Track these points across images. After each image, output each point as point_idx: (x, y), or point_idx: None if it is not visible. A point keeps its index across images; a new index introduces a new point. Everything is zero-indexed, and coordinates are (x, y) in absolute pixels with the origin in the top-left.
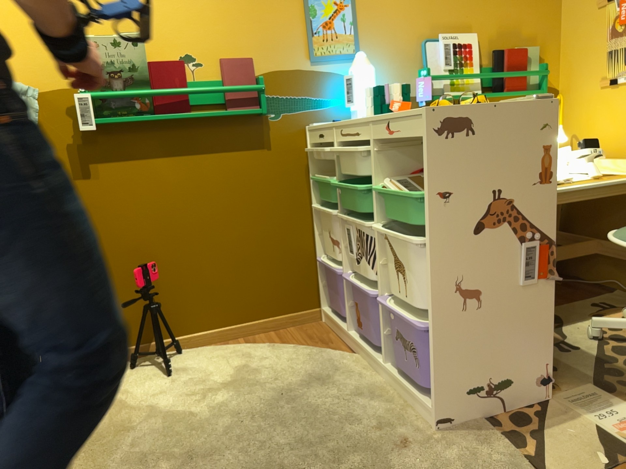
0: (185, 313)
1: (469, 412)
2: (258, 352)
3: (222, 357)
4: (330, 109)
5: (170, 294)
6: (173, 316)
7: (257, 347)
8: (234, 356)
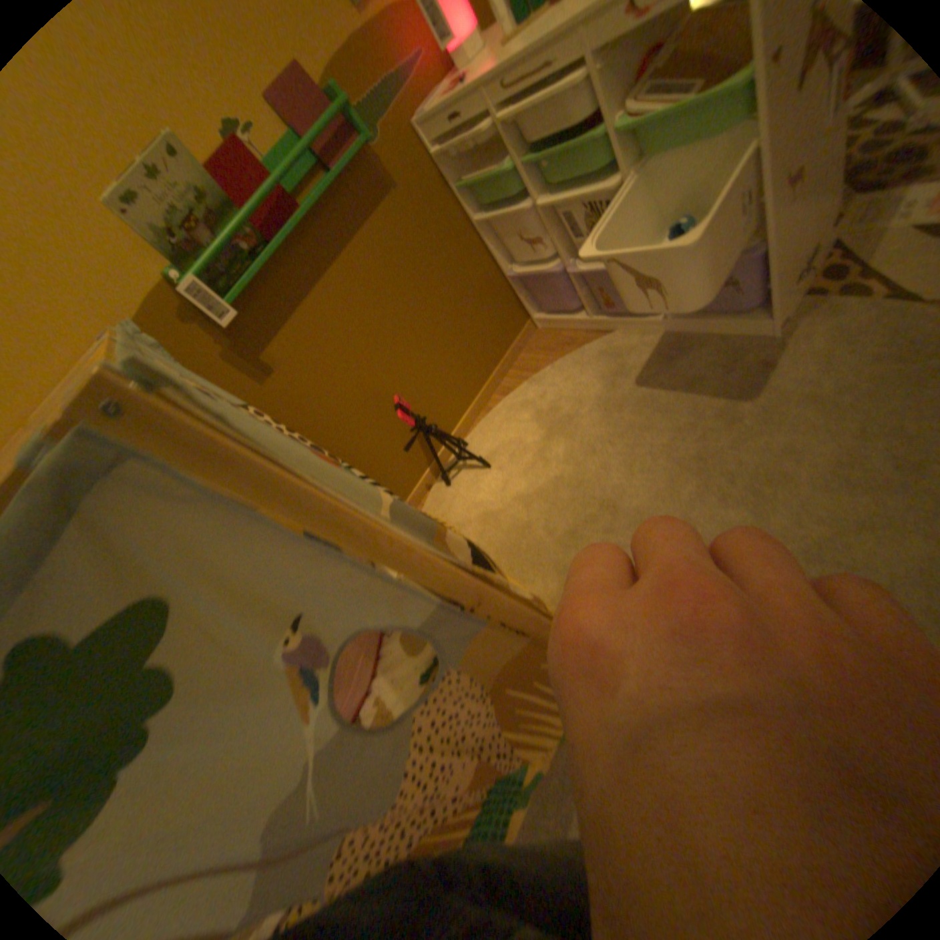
0: (443, 415)
1: (798, 296)
2: (531, 394)
3: (509, 421)
4: (416, 72)
5: (422, 411)
6: (436, 424)
7: (523, 391)
8: (516, 412)
